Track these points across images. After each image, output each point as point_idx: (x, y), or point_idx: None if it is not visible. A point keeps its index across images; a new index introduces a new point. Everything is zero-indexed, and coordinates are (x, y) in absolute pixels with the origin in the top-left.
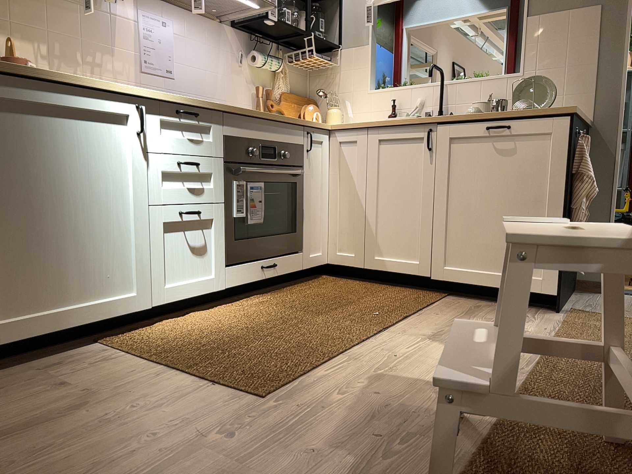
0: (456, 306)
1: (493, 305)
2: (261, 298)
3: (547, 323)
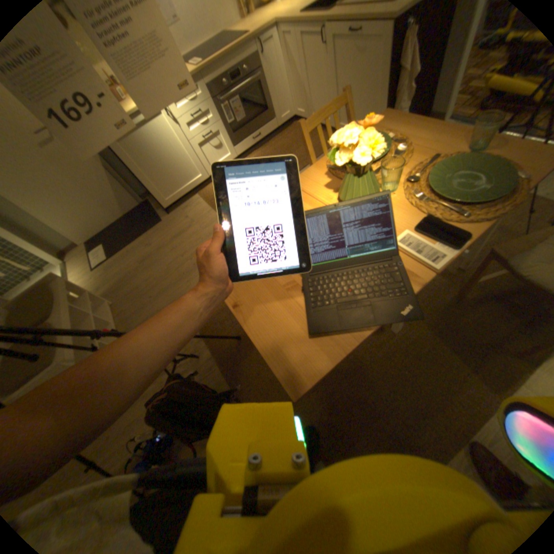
0: None
1: None
2: (257, 150)
3: None
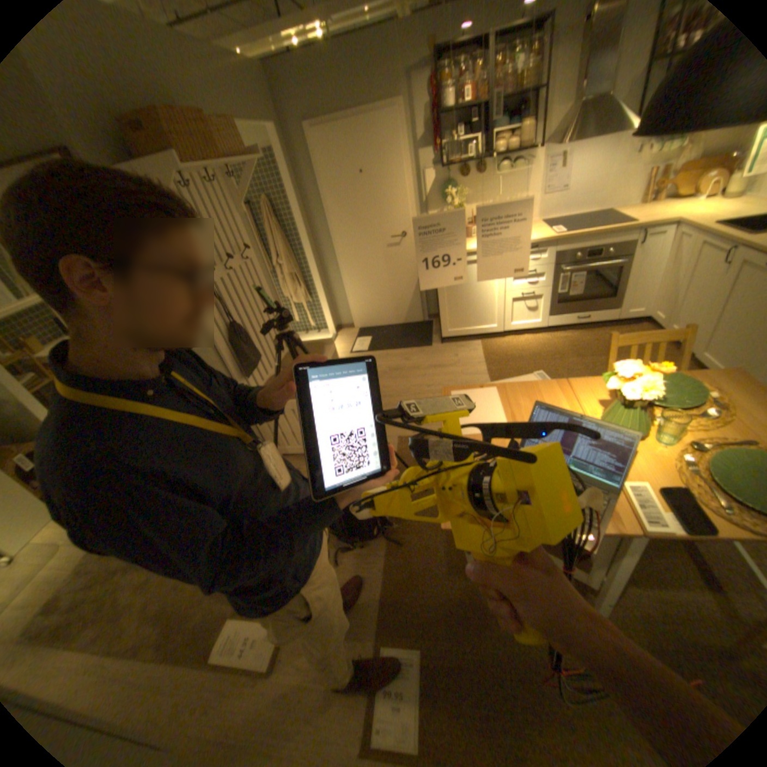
0: None
1: None
2: (574, 333)
3: None
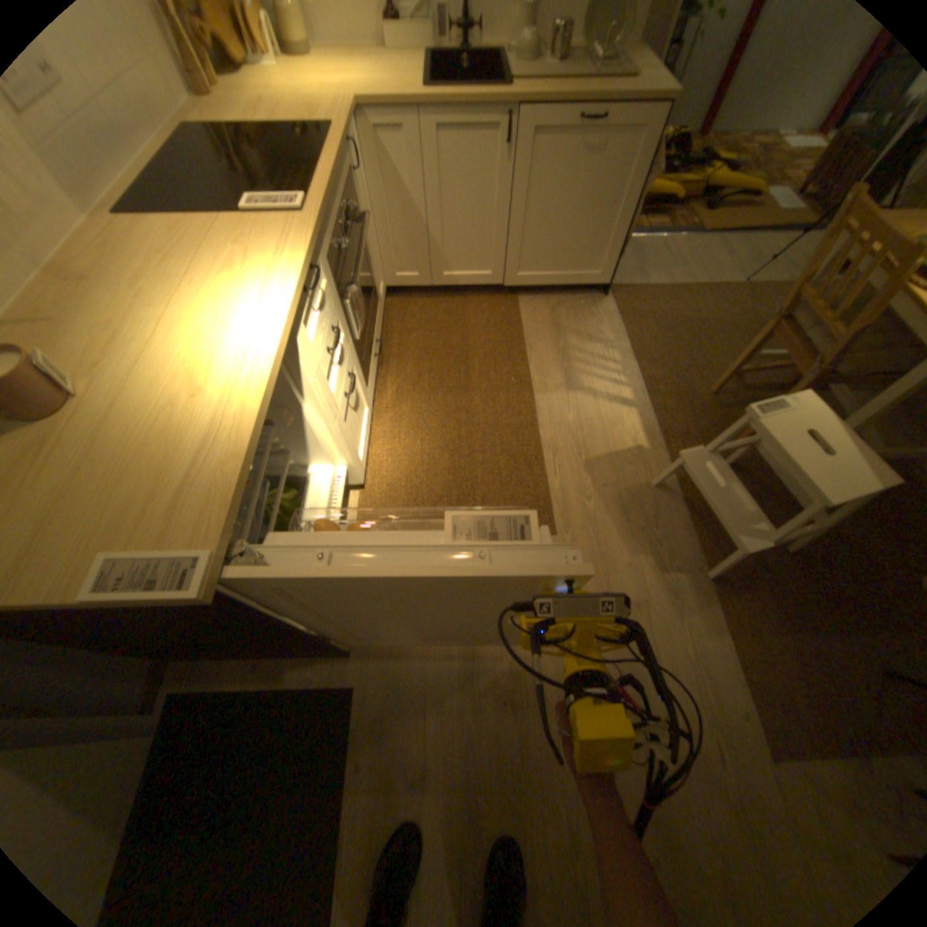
0: (543, 320)
1: (561, 302)
2: (381, 381)
3: (612, 320)
